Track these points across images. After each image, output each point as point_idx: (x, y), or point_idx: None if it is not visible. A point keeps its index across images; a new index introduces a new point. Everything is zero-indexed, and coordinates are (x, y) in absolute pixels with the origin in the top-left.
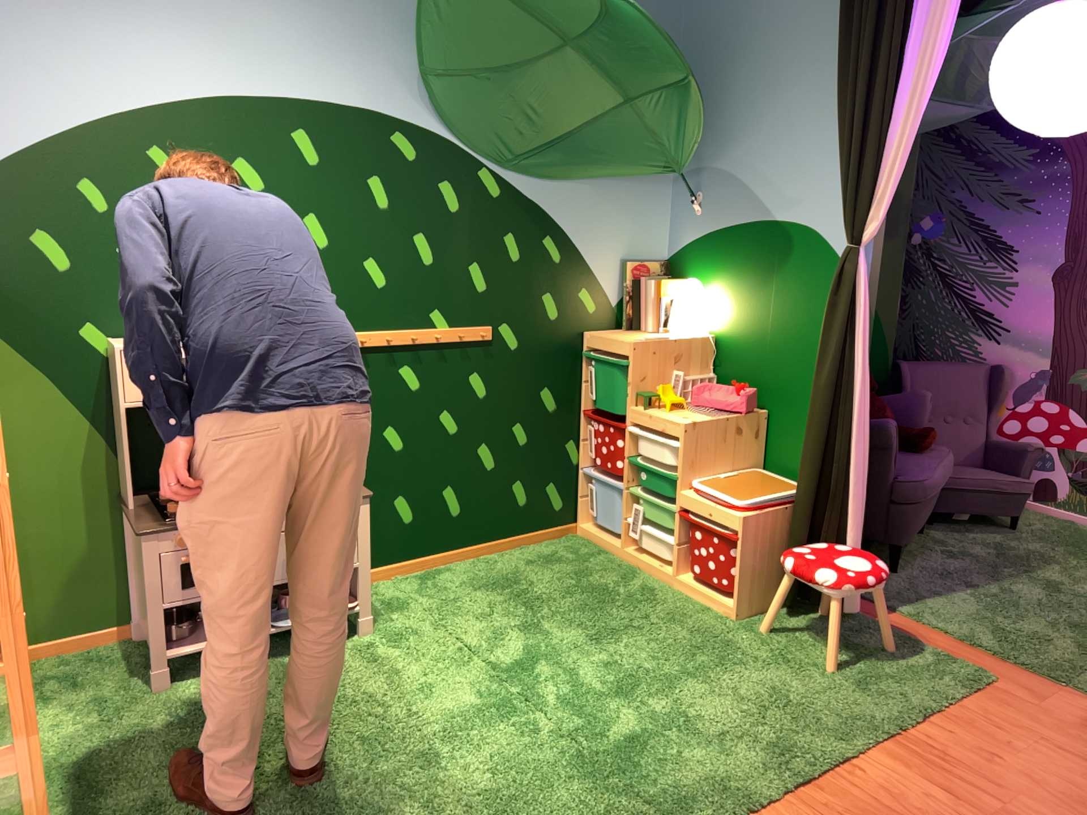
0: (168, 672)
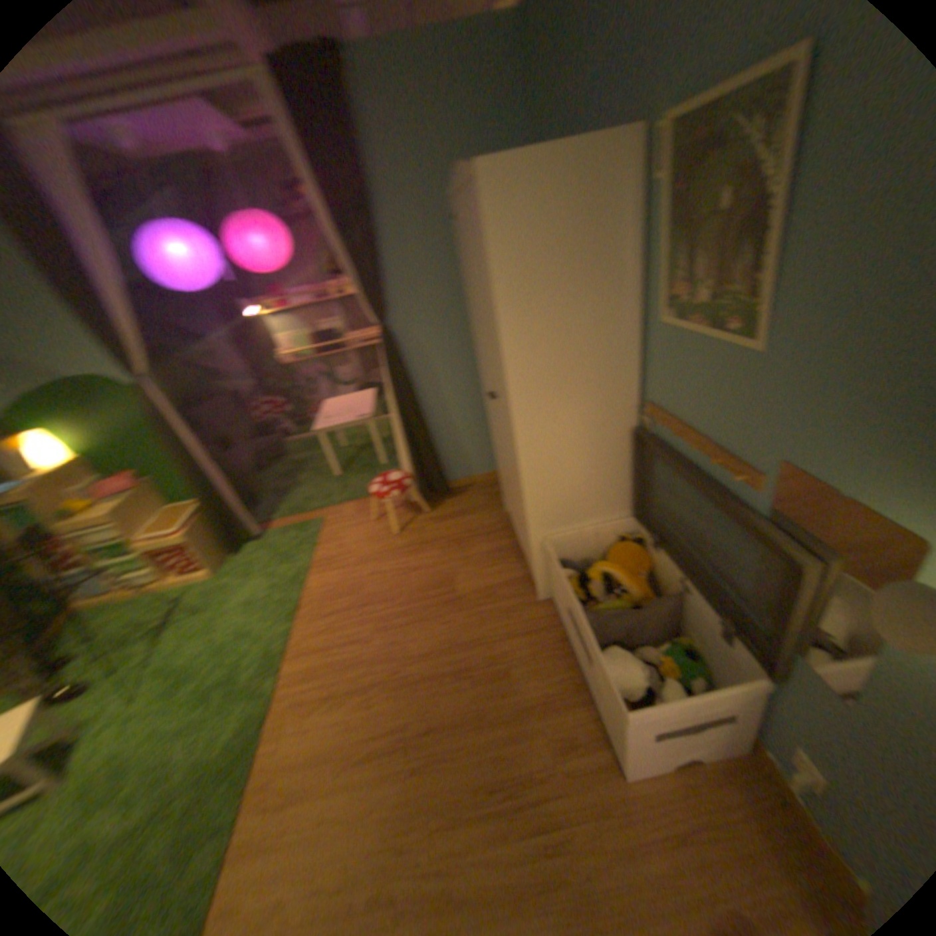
0: None
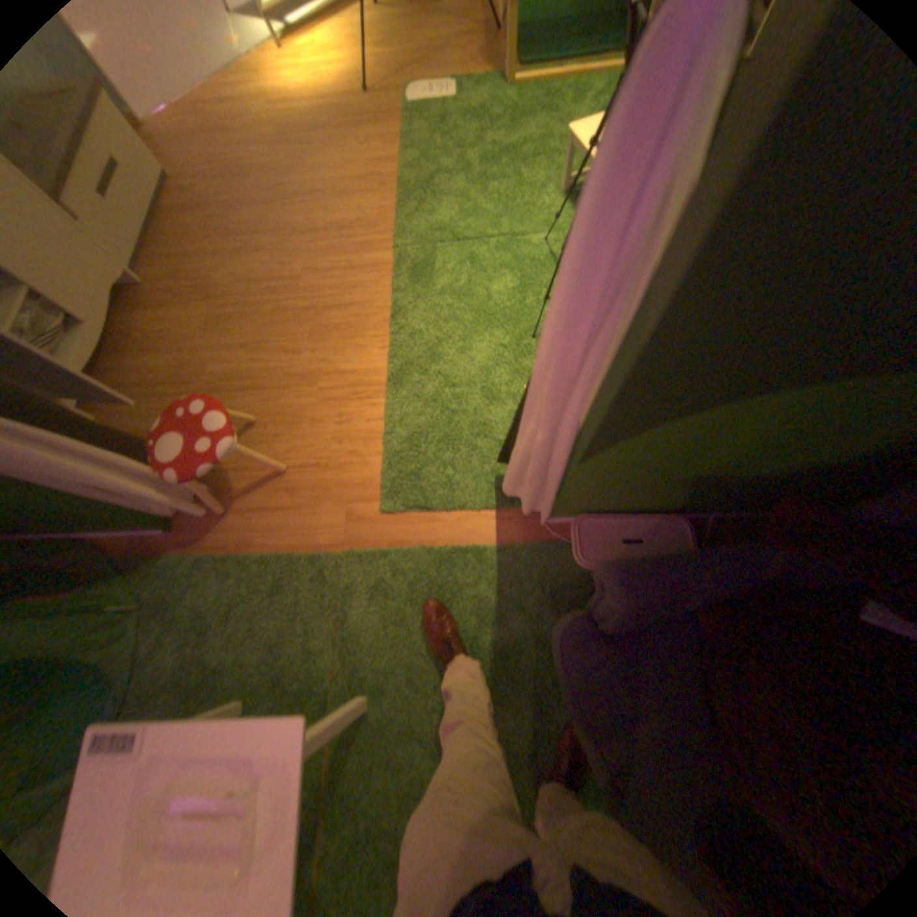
0: None
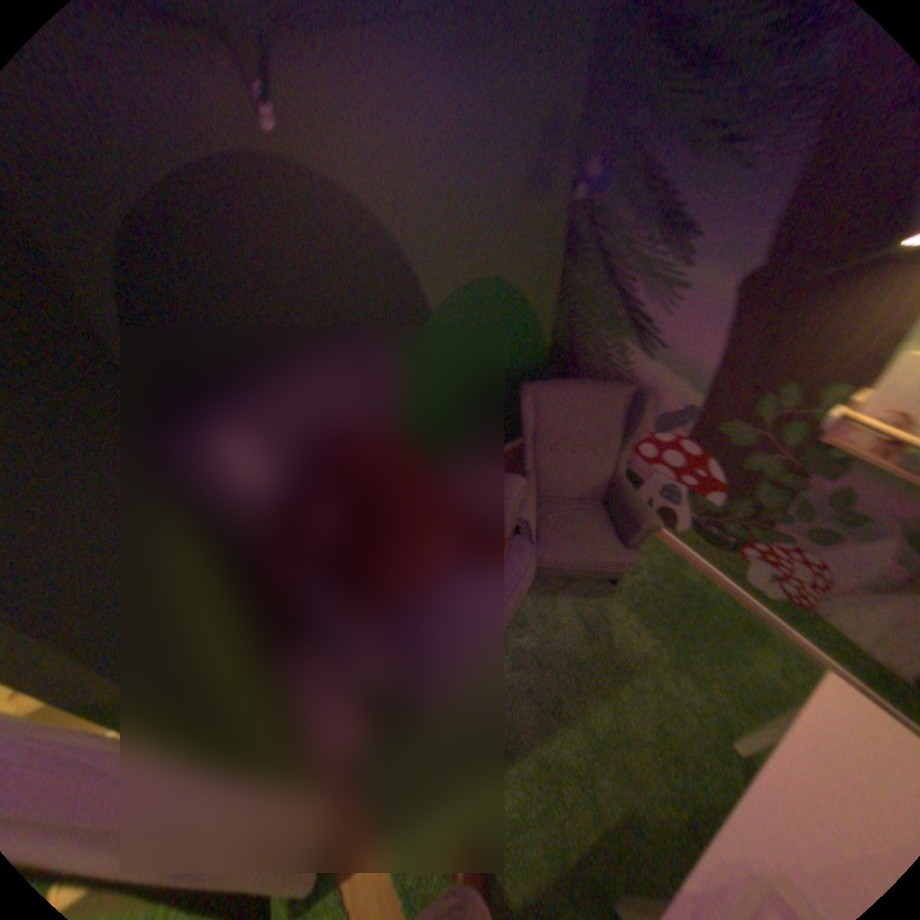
0: None
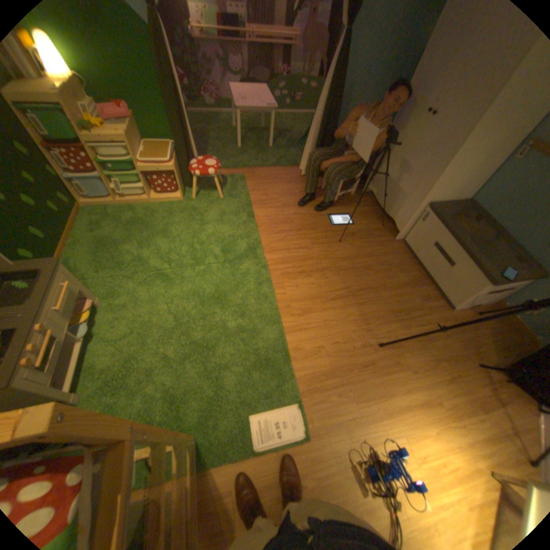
0: (71, 394)
